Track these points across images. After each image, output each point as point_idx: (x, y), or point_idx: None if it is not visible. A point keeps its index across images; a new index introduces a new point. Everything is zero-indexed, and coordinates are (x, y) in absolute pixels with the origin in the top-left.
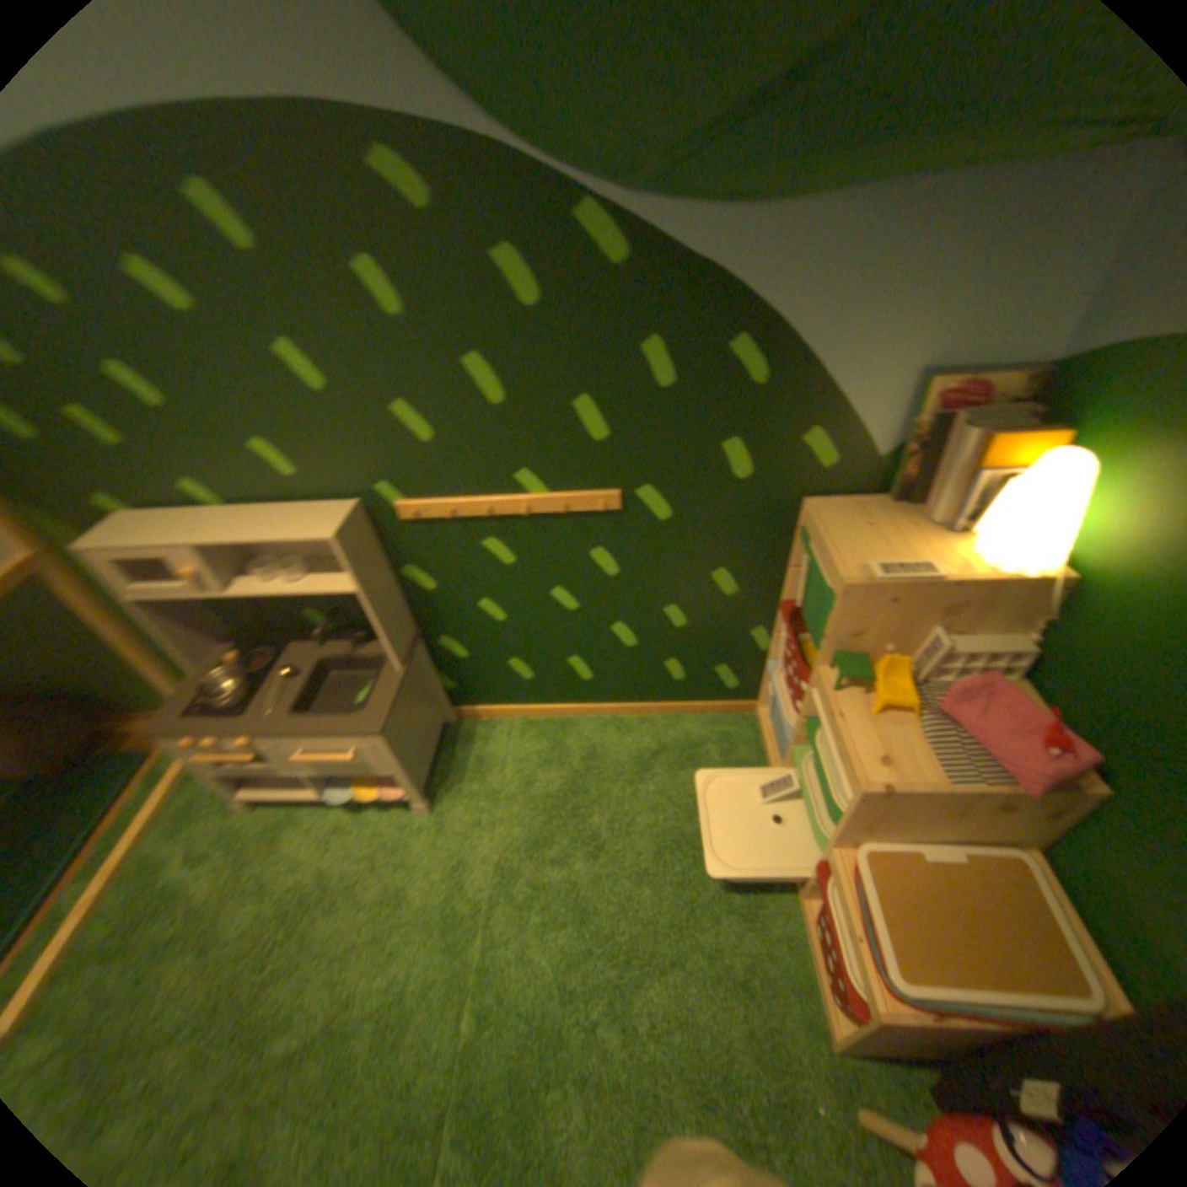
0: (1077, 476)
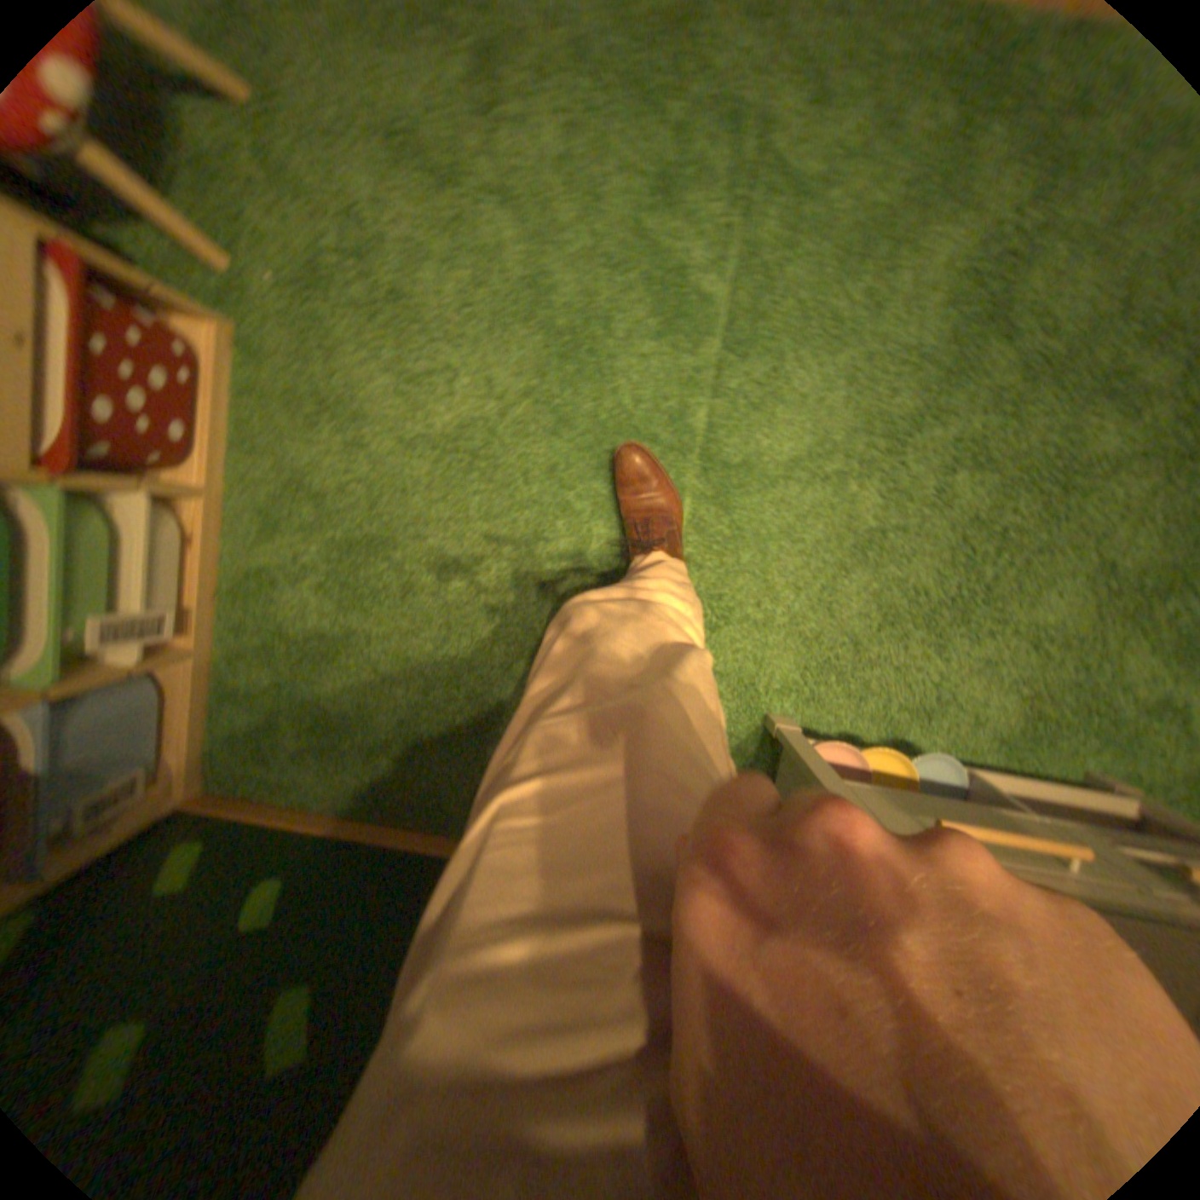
0: None
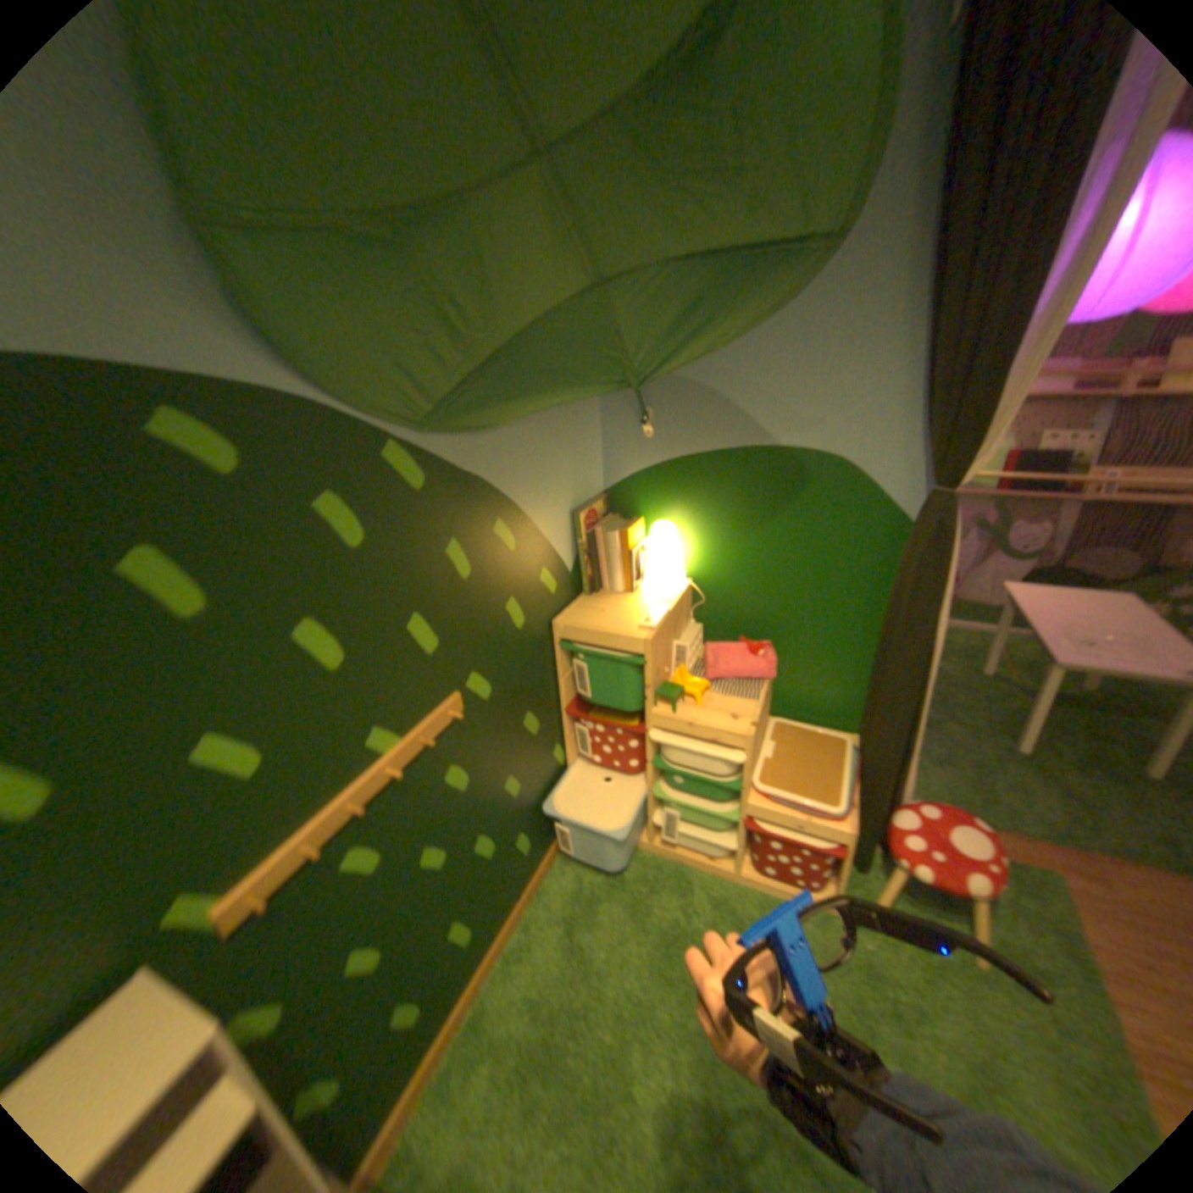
0: (671, 533)
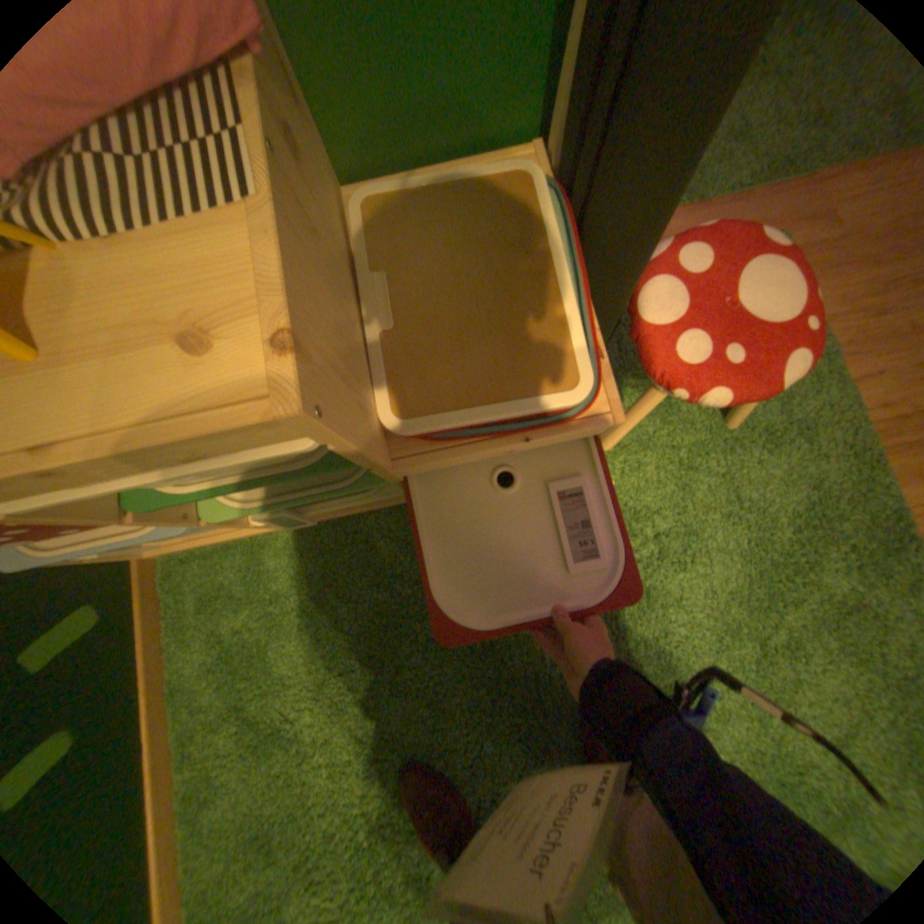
0: None
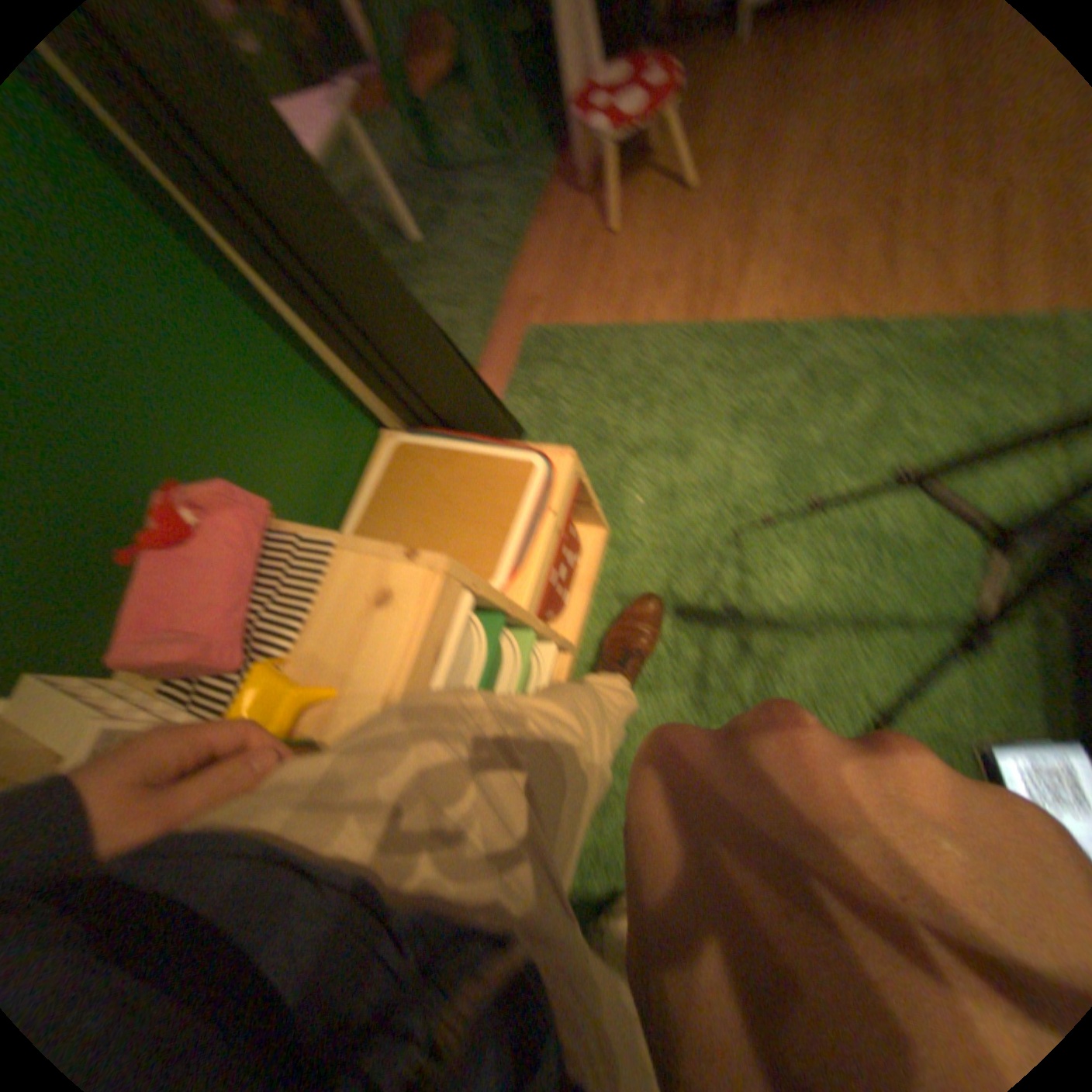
0: None
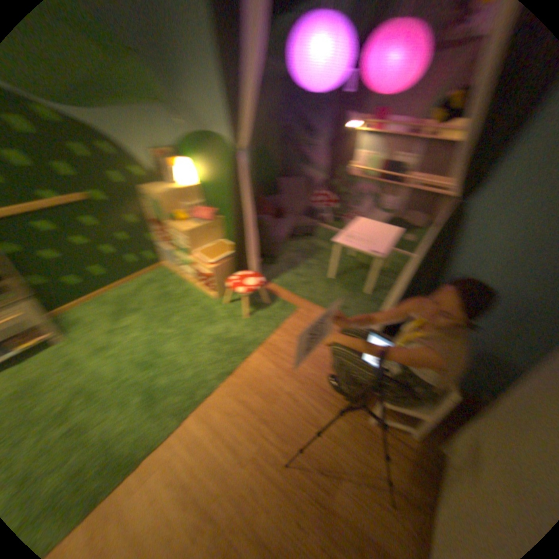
0: (181, 163)
